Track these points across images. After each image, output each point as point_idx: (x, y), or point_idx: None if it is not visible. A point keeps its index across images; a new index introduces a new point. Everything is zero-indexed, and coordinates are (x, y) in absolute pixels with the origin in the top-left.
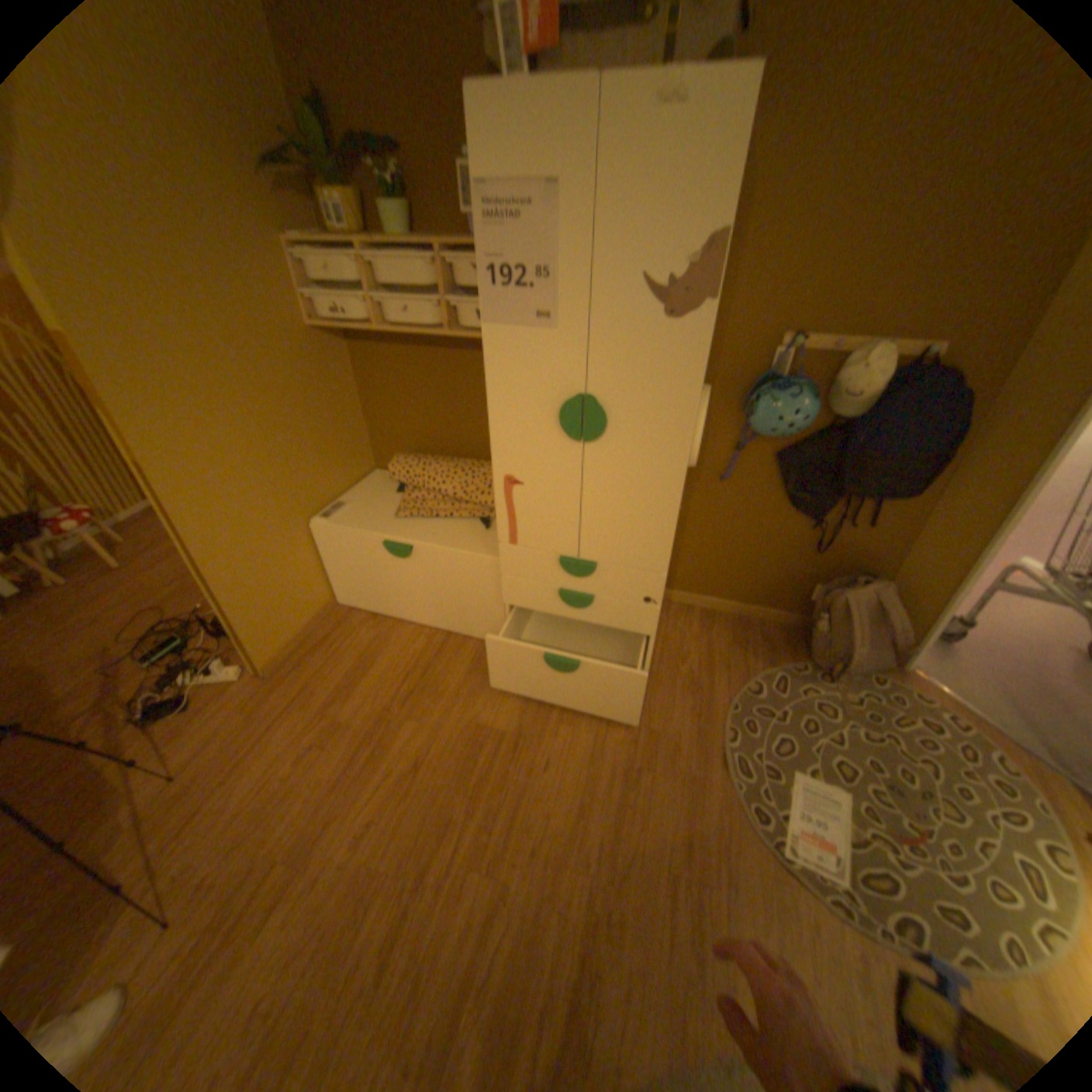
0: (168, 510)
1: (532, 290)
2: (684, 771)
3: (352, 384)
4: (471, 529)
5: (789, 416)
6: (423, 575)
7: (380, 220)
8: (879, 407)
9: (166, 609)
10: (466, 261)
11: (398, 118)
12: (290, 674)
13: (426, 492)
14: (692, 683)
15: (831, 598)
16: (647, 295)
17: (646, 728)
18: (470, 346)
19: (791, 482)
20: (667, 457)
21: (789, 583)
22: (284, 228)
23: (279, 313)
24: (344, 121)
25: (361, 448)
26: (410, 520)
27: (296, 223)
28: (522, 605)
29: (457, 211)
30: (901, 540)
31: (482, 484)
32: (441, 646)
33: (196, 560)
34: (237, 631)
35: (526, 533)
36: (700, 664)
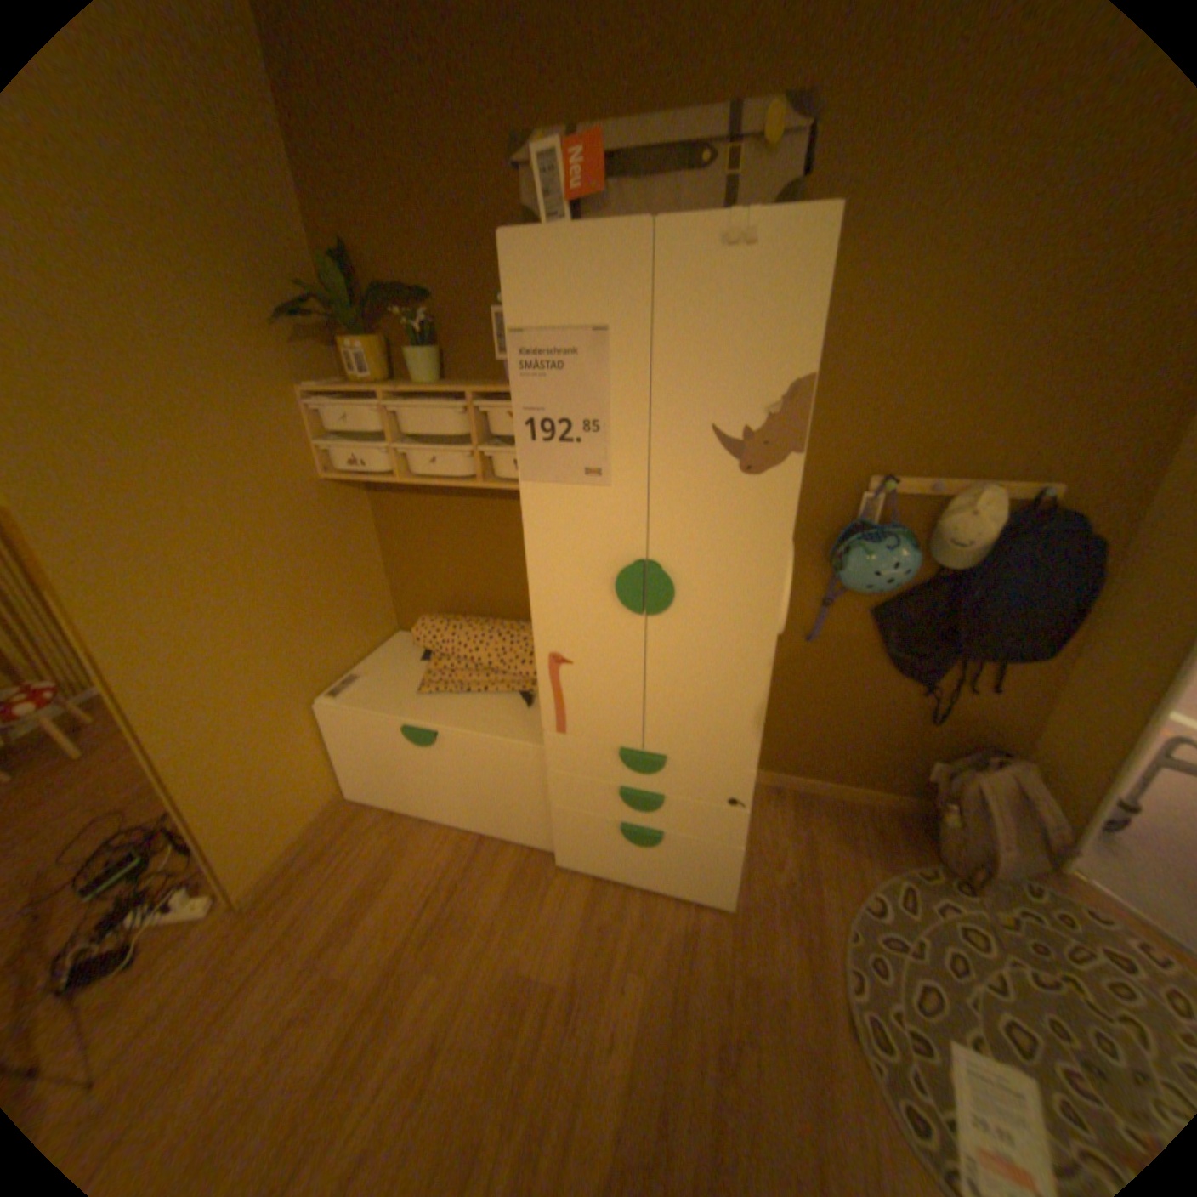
0: (126, 709)
1: (580, 444)
2: (801, 1045)
3: (373, 537)
4: (510, 706)
5: (889, 570)
6: (450, 766)
7: (407, 367)
8: (996, 558)
9: (130, 813)
10: (502, 408)
11: (429, 266)
12: (276, 904)
13: (456, 660)
14: (795, 901)
15: (961, 785)
16: (718, 448)
17: (742, 974)
18: (508, 495)
19: (894, 642)
20: (752, 631)
21: (901, 760)
22: (299, 377)
23: (288, 466)
24: (371, 270)
25: (381, 608)
26: (436, 696)
27: (314, 372)
28: (574, 806)
29: (493, 355)
30: (1036, 709)
31: (523, 650)
32: (472, 856)
33: (159, 768)
34: (208, 854)
35: (578, 720)
36: (802, 873)
